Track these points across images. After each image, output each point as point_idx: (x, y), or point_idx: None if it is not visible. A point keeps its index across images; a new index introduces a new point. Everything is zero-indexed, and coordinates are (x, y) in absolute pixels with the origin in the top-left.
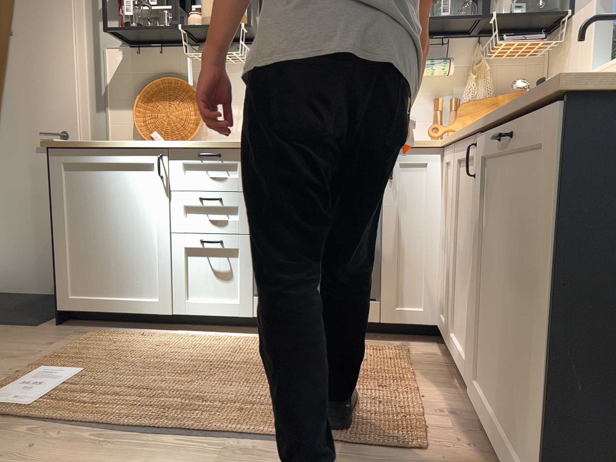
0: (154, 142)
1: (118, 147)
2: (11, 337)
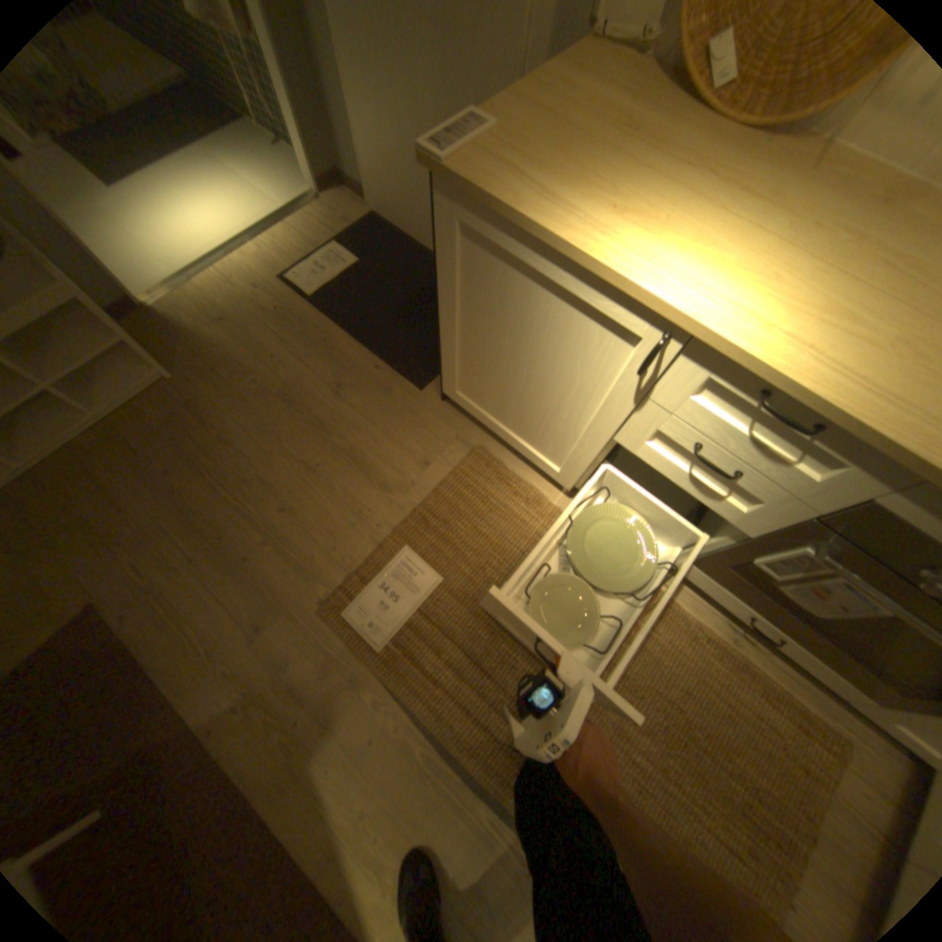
0: (677, 298)
1: (580, 260)
2: (393, 411)
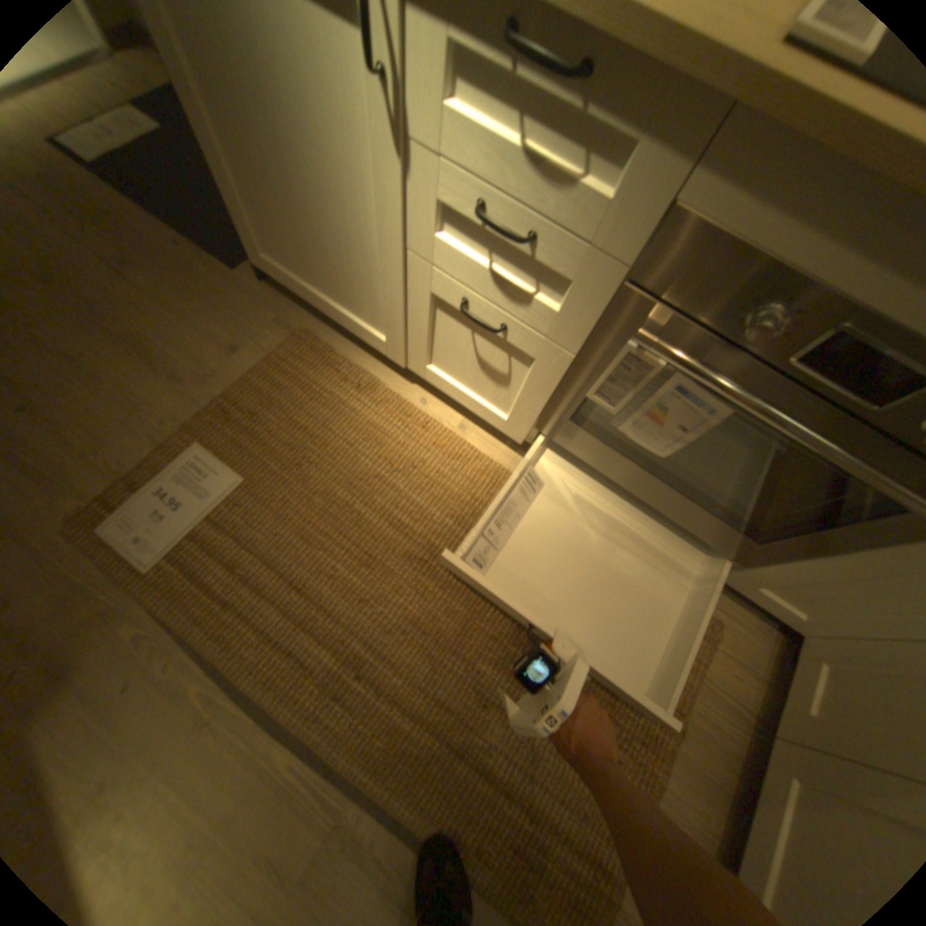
0: None
1: None
2: (194, 290)
